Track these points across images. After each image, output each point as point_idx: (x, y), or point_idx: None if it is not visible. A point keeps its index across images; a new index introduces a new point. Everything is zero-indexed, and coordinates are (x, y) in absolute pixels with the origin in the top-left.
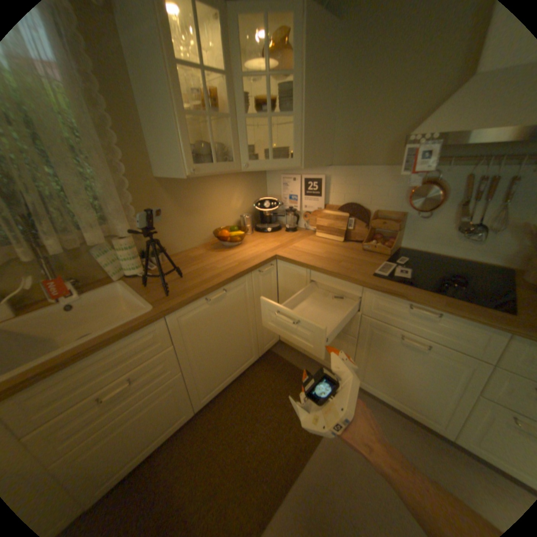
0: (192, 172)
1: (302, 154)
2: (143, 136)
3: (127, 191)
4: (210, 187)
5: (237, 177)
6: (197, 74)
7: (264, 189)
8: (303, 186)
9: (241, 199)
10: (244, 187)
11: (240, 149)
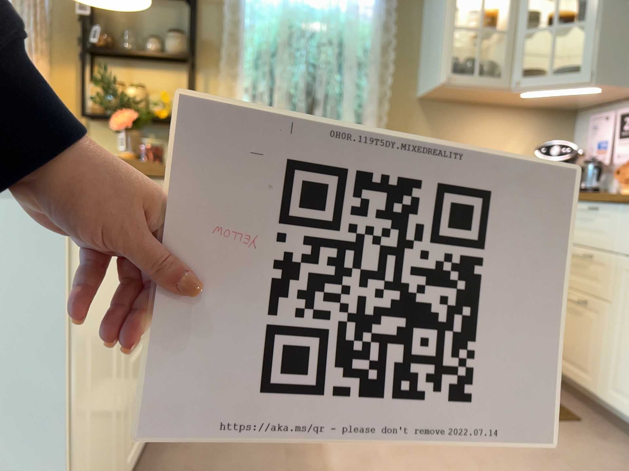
0: (447, 77)
1: (597, 64)
2: (420, 57)
3: (388, 104)
4: (481, 118)
5: (524, 114)
6: (493, 1)
7: (570, 140)
8: (621, 124)
9: (524, 145)
10: (534, 130)
11: (515, 63)
